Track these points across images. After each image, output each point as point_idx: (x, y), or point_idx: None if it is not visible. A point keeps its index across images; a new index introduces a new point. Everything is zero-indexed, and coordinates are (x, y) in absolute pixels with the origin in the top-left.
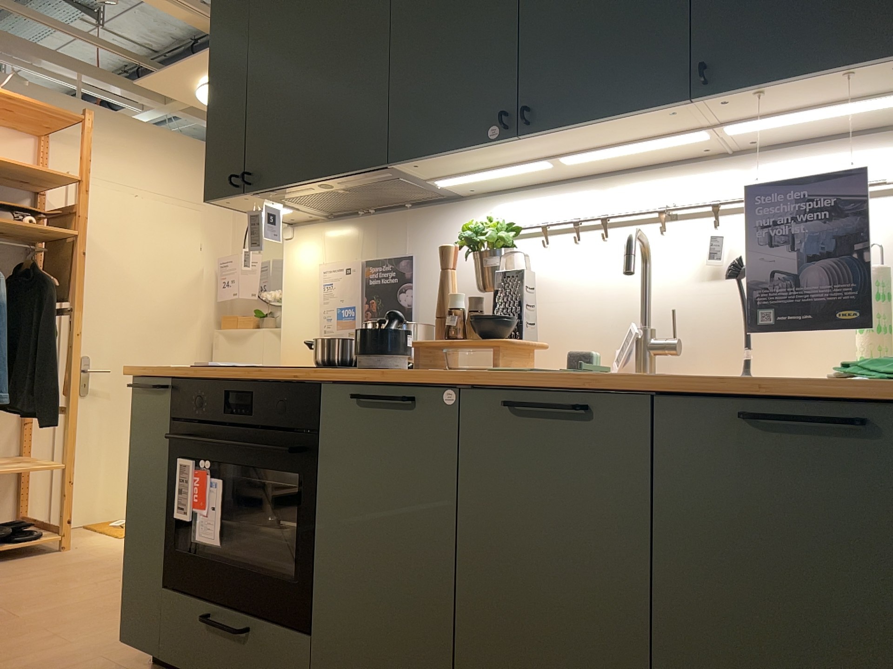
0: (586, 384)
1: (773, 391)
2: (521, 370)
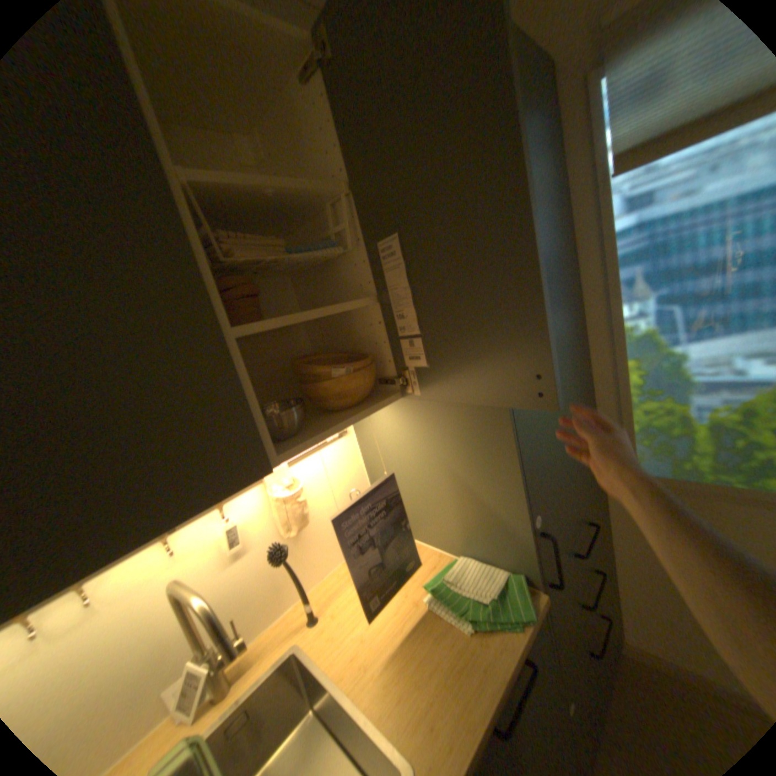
0: None
1: (504, 701)
2: None
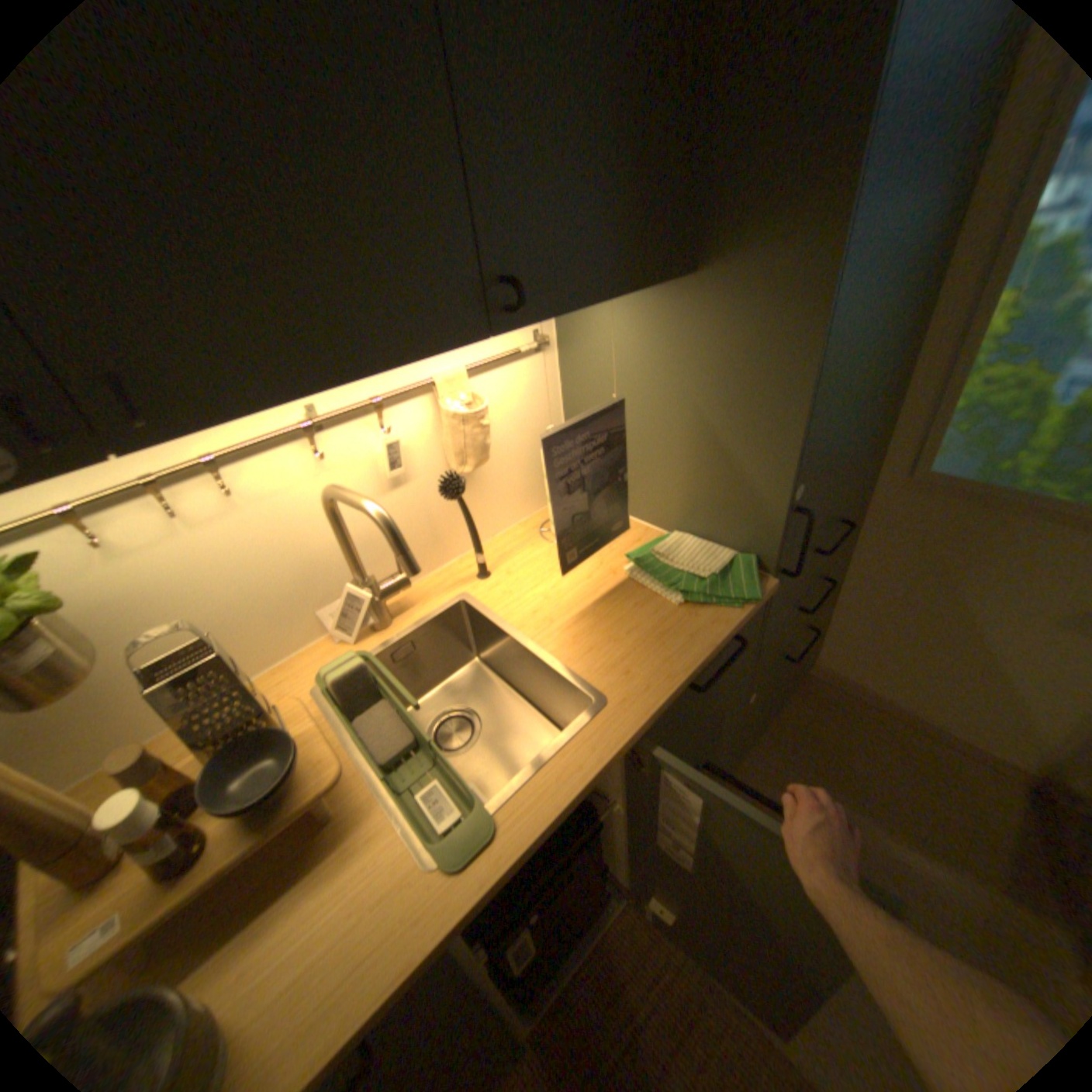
0: (595, 780)
1: (709, 661)
2: (490, 829)
